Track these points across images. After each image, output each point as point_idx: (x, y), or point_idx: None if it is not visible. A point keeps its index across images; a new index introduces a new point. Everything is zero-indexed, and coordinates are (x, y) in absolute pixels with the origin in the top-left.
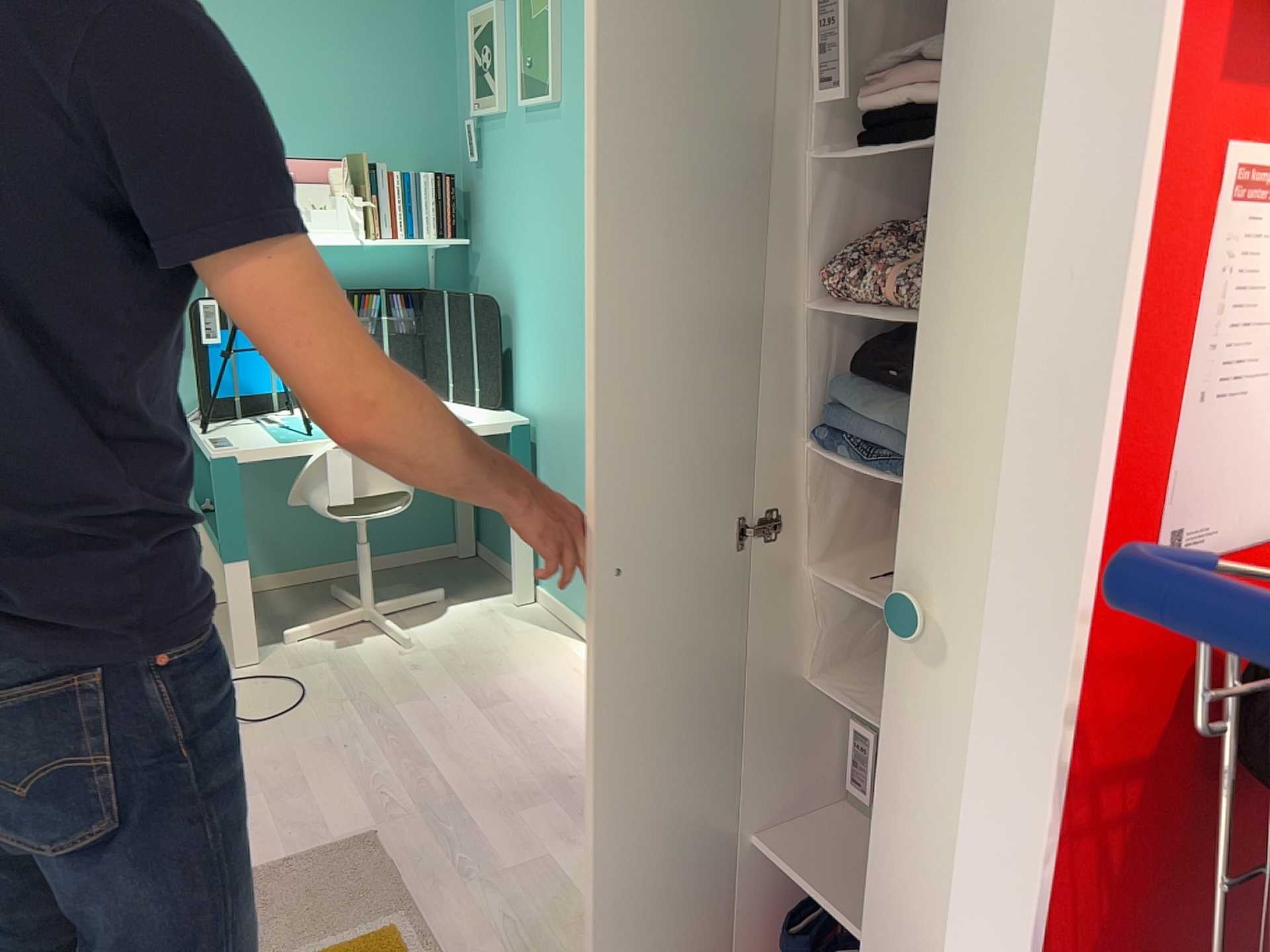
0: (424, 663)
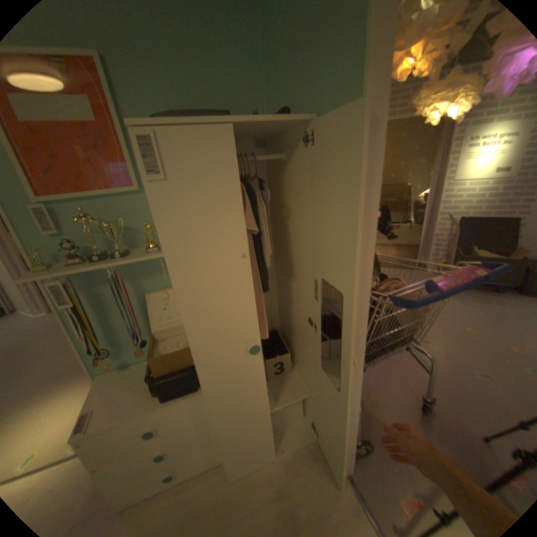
0: None
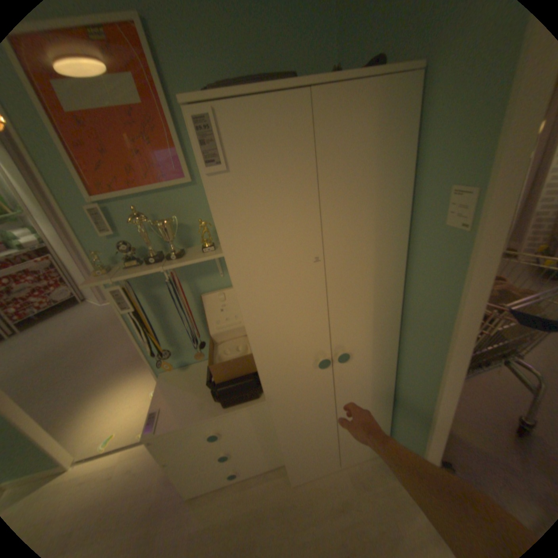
0: None
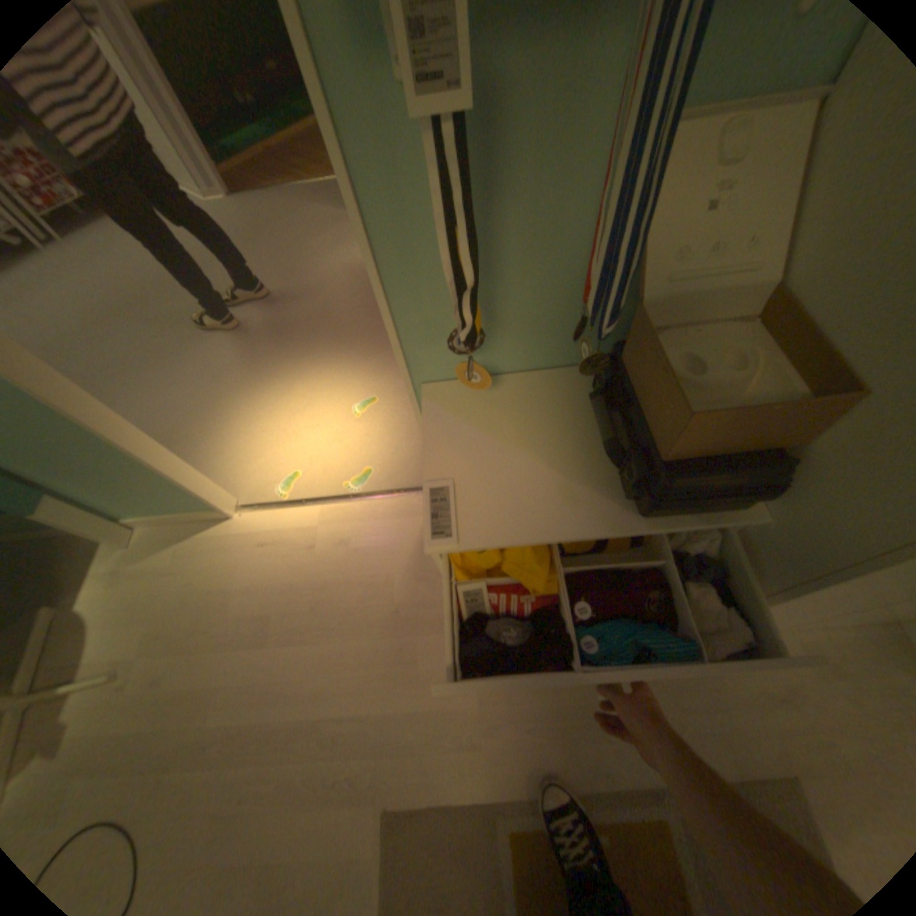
0: (153, 671)
